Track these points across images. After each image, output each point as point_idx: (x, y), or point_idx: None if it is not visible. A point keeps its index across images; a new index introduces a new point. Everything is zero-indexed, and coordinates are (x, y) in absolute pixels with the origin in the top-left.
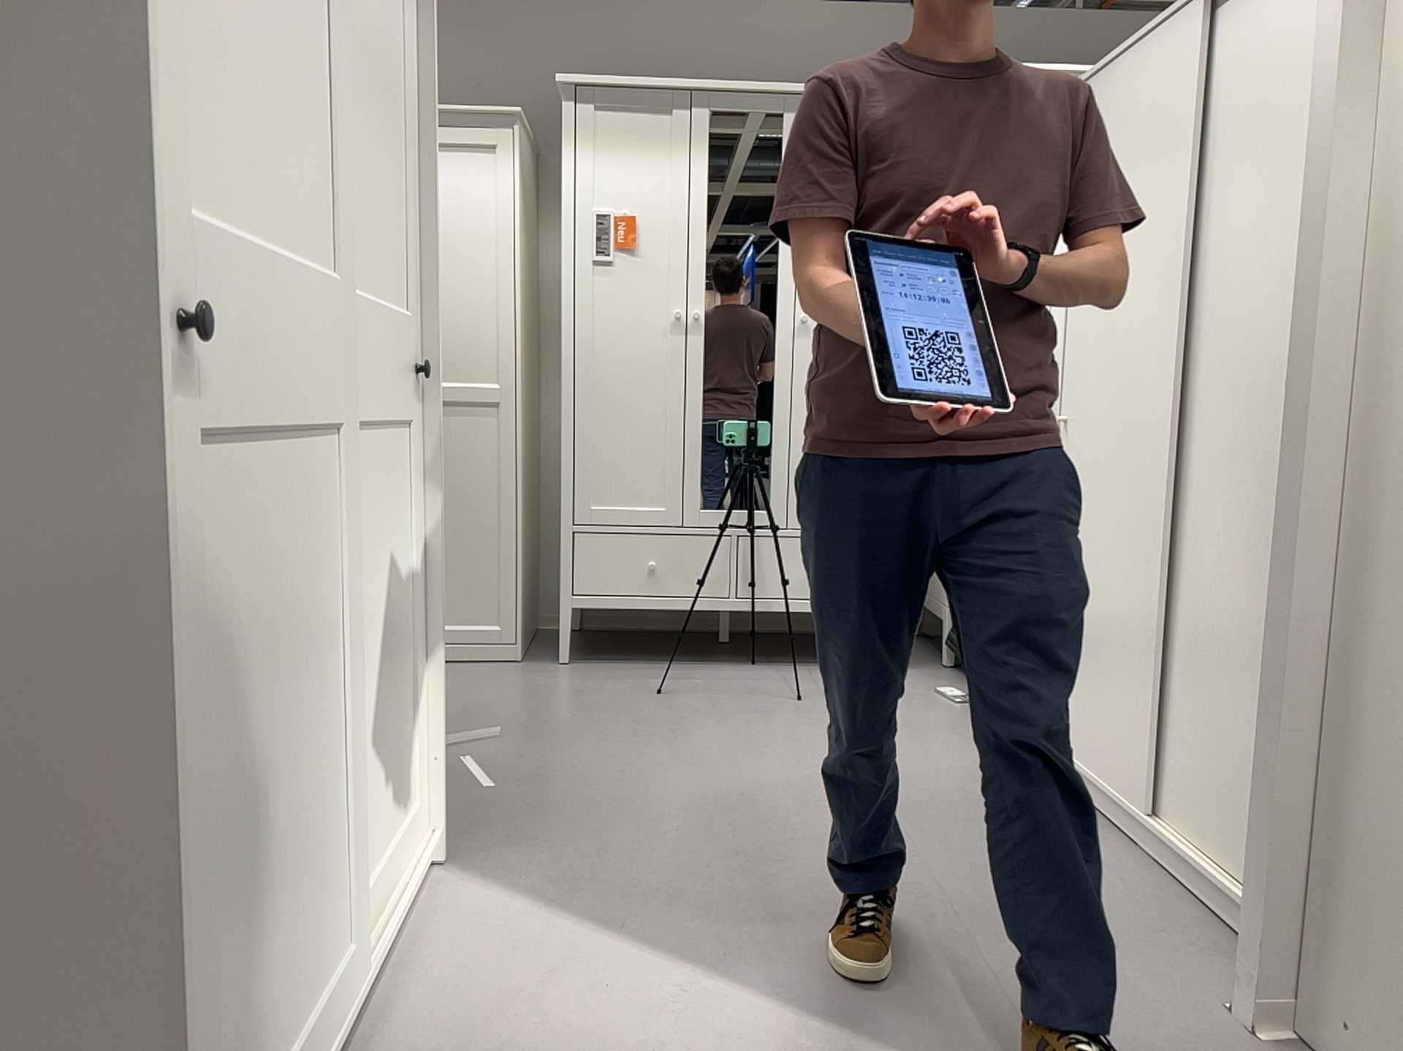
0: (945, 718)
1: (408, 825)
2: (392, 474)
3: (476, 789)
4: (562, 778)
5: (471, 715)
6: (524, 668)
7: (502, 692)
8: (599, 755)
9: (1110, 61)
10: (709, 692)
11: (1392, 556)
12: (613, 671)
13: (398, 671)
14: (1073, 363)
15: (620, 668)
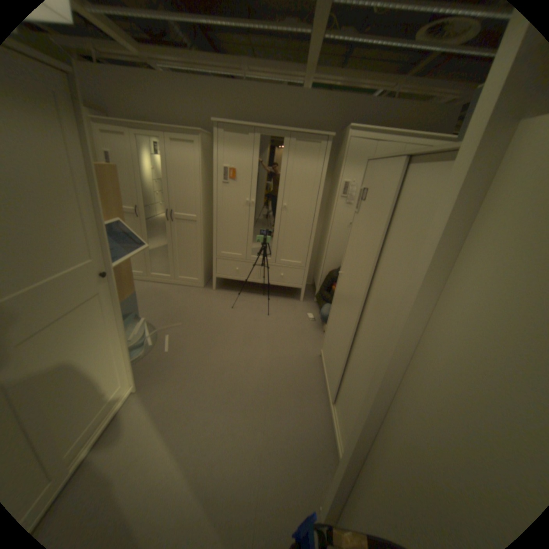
0: (303, 328)
1: (115, 393)
2: (88, 314)
3: (164, 350)
4: (188, 348)
5: (179, 313)
6: (203, 291)
7: (192, 302)
8: (203, 336)
9: (375, 159)
10: (246, 308)
11: (384, 461)
12: (225, 295)
13: (101, 363)
14: (345, 257)
15: (228, 293)
